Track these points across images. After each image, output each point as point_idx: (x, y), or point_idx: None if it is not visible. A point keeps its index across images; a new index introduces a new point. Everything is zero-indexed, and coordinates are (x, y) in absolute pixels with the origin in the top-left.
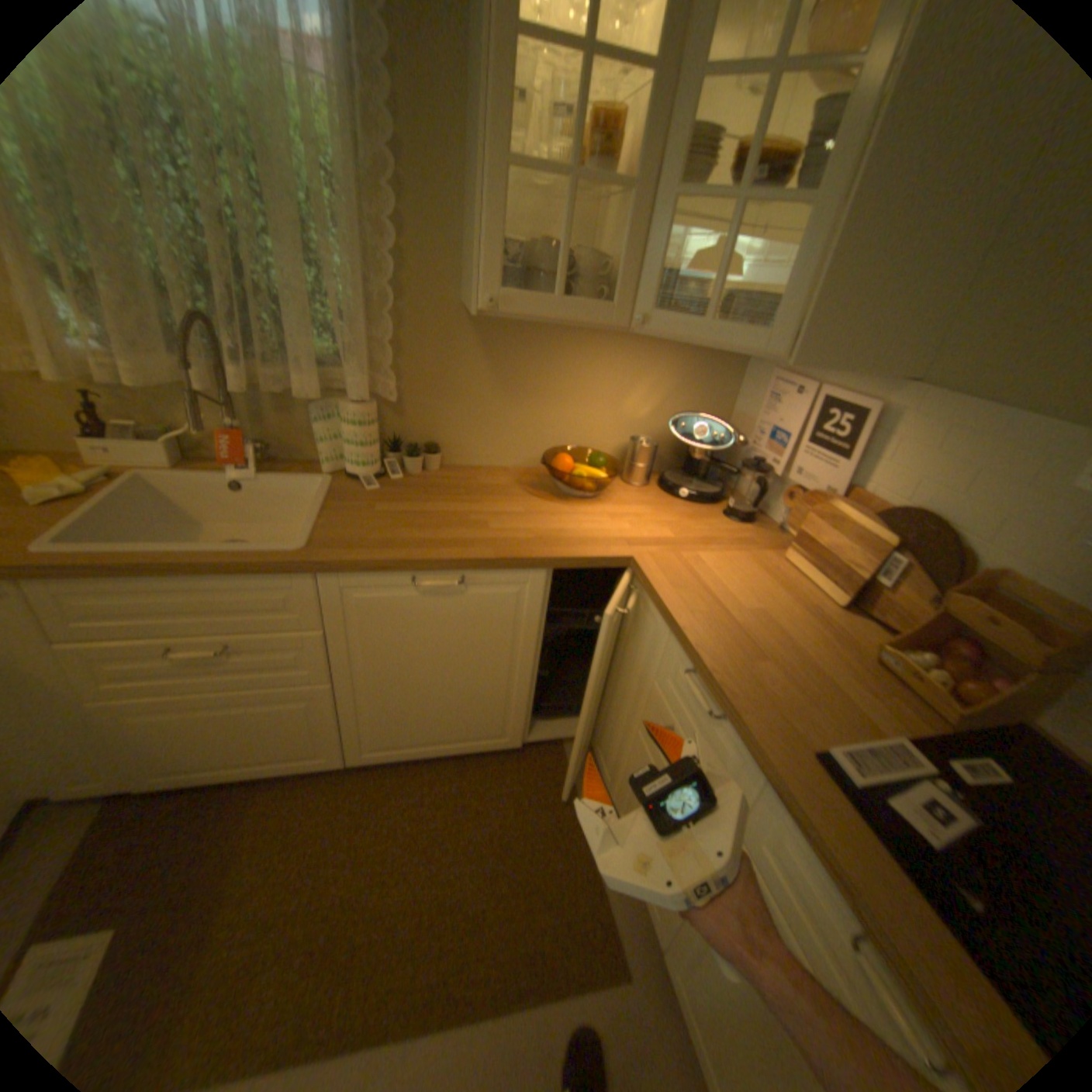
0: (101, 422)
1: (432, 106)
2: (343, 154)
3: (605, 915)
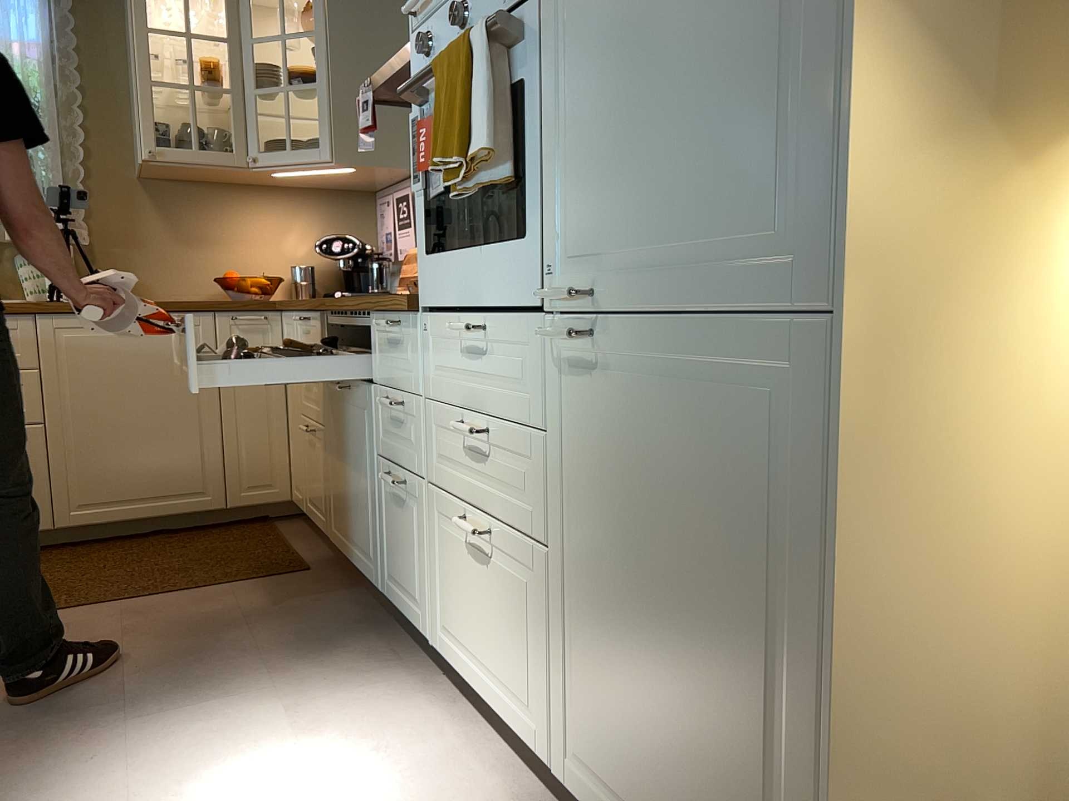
0: None
1: (105, 70)
2: (48, 94)
3: (294, 558)
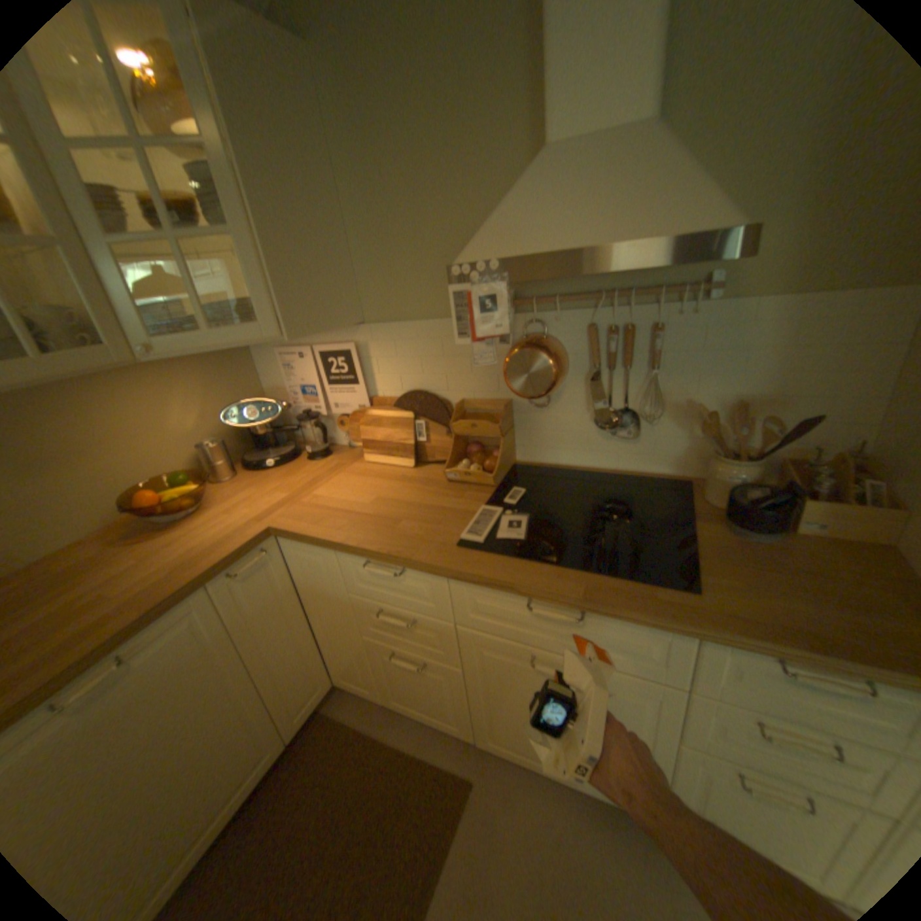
0: None
1: None
2: None
3: (430, 771)
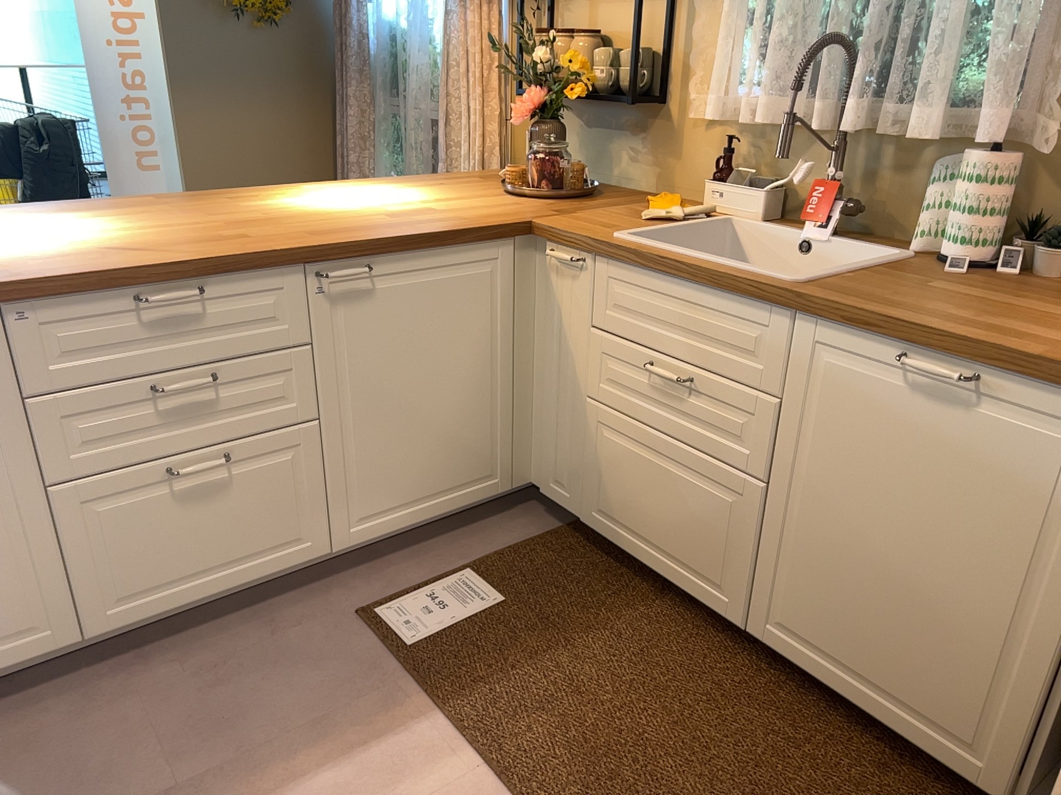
0: (733, 174)
1: None
2: None
3: None
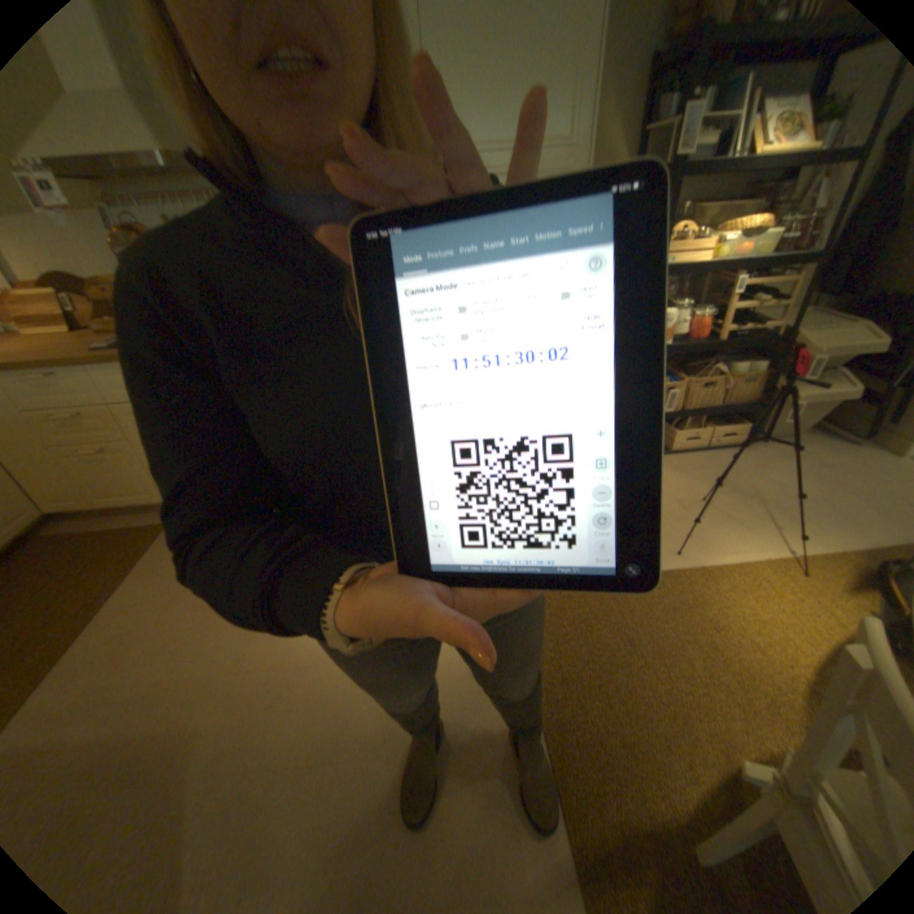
0: None
1: None
2: None
3: (134, 529)
